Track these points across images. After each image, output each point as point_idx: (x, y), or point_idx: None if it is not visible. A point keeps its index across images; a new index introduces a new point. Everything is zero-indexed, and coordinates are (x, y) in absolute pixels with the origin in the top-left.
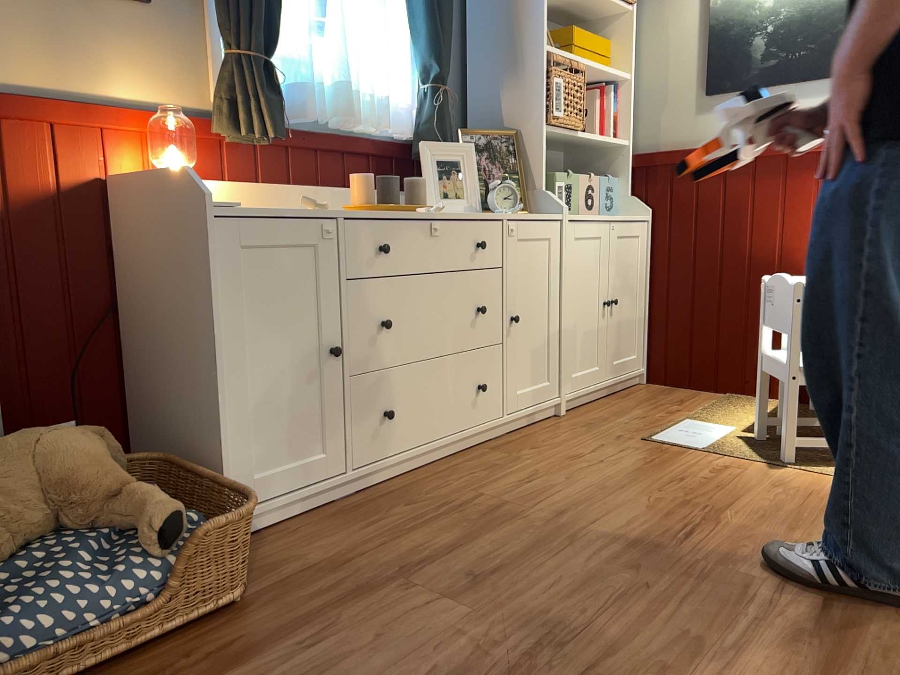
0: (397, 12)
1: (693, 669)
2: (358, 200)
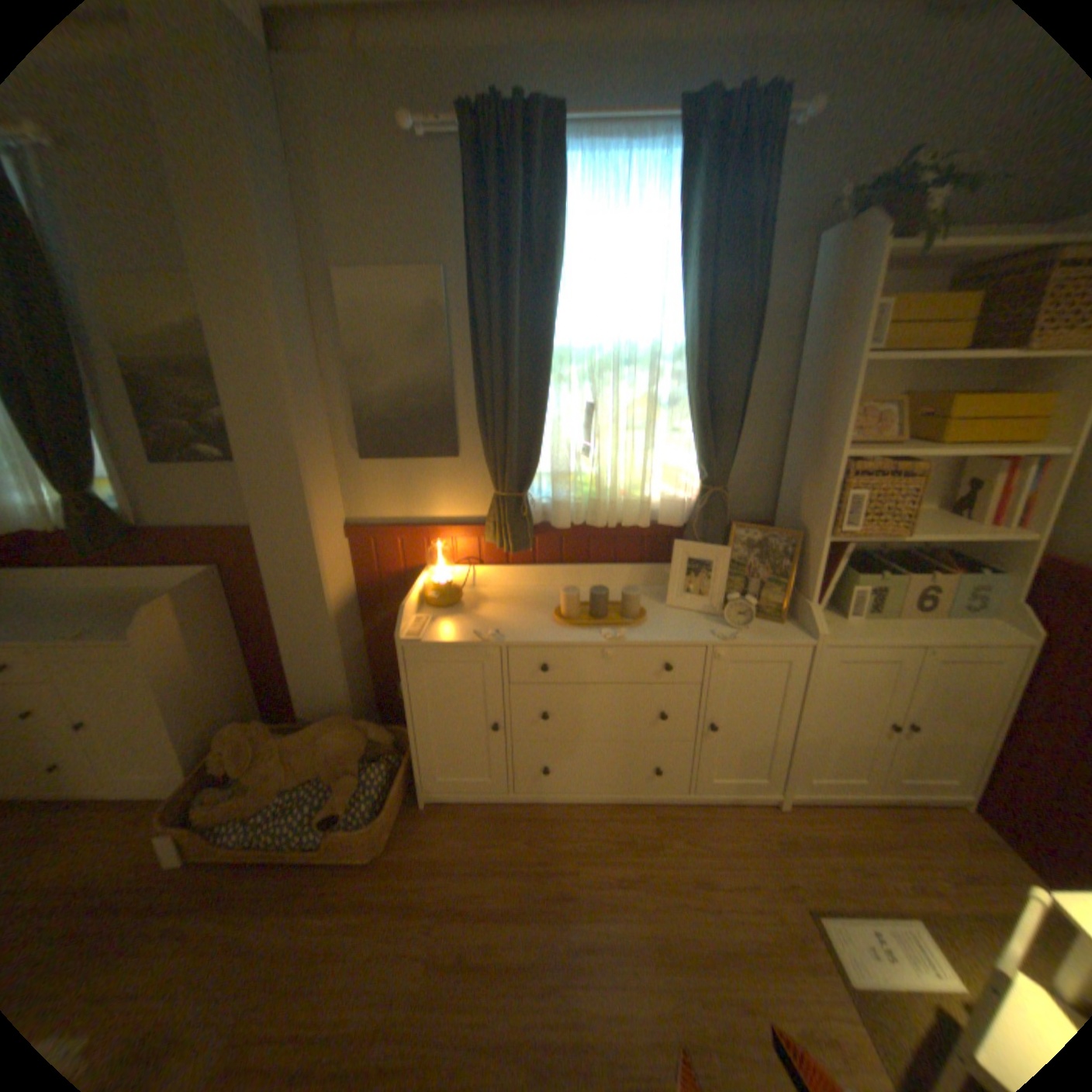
0: (682, 415)
1: None
2: (563, 610)
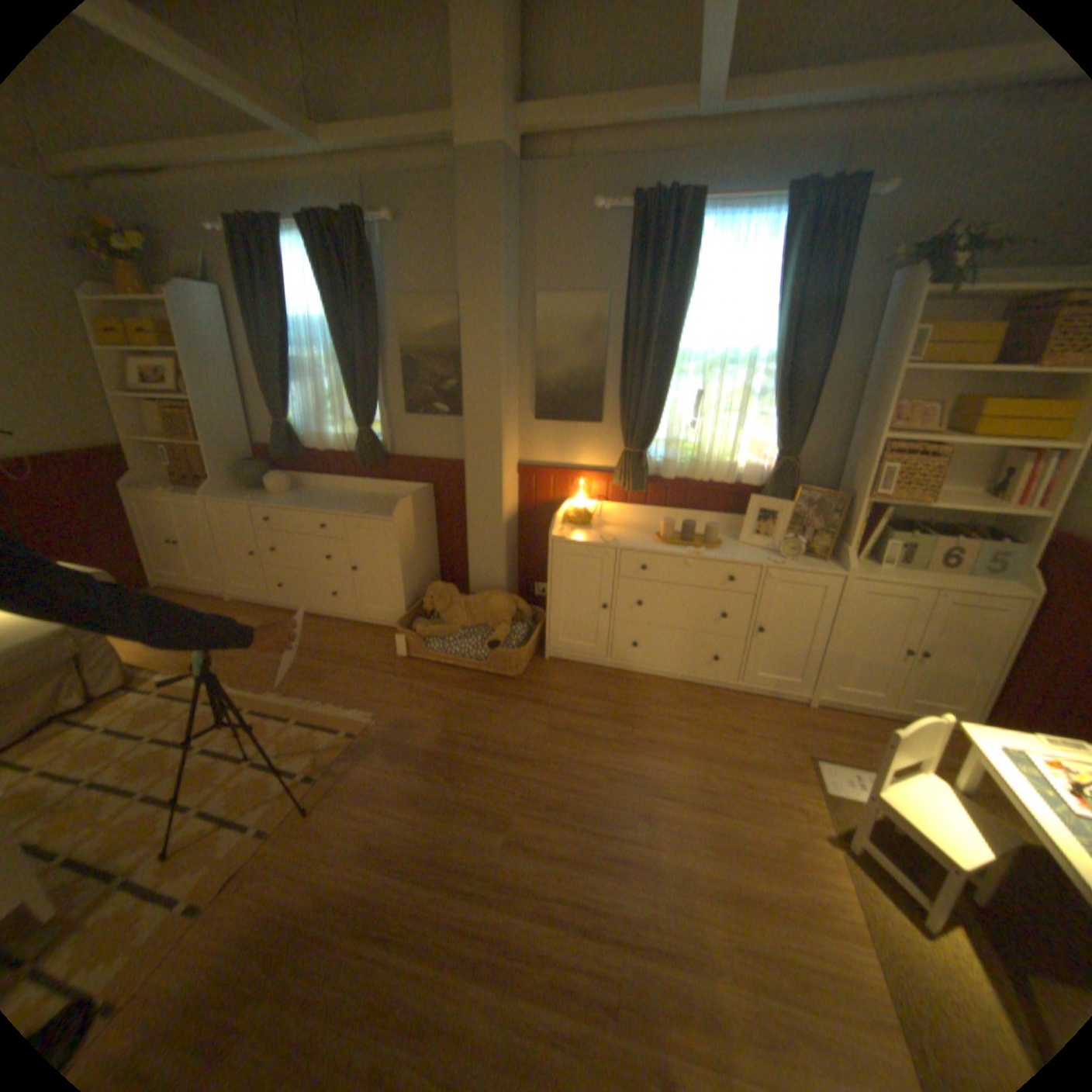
0: (768, 403)
1: (542, 811)
2: (661, 534)
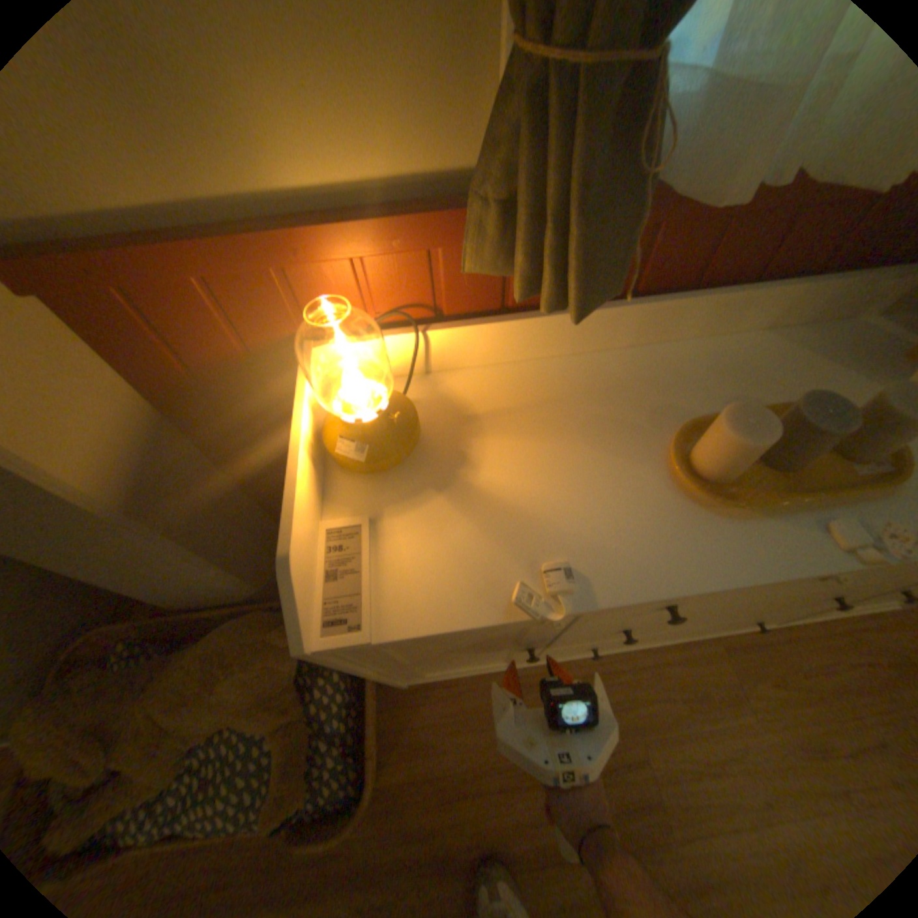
0: None
1: None
2: (710, 460)
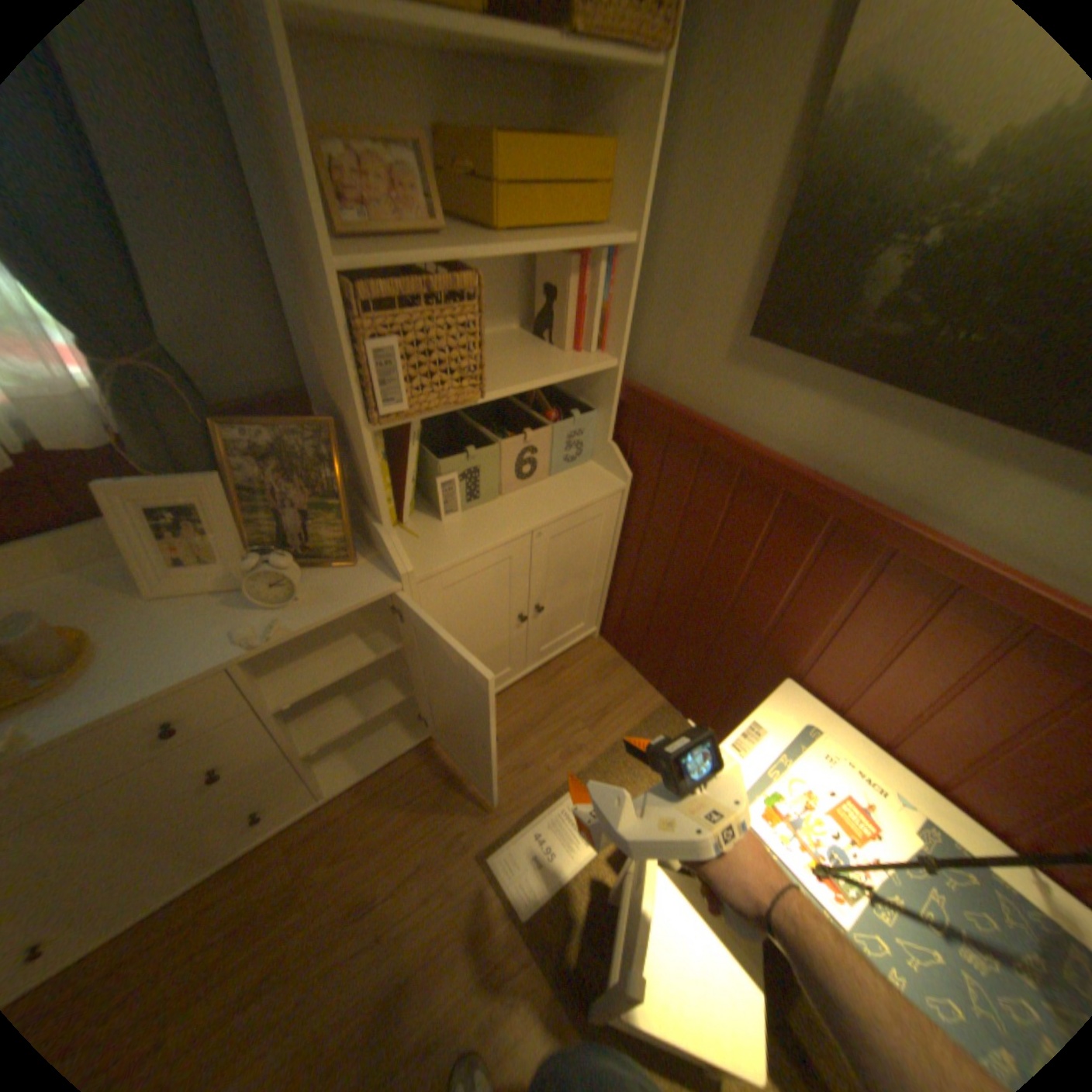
0: None
1: None
2: None
